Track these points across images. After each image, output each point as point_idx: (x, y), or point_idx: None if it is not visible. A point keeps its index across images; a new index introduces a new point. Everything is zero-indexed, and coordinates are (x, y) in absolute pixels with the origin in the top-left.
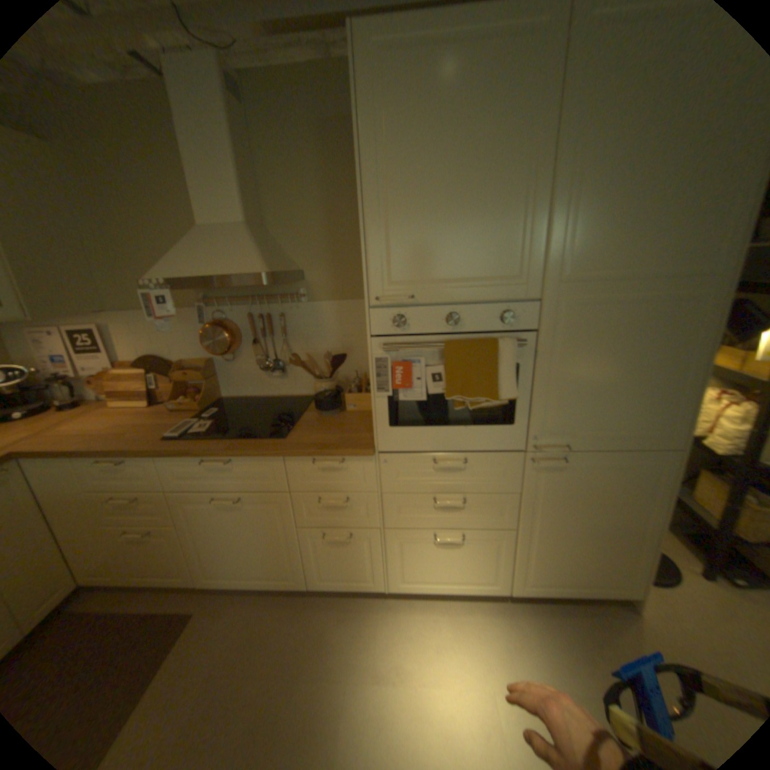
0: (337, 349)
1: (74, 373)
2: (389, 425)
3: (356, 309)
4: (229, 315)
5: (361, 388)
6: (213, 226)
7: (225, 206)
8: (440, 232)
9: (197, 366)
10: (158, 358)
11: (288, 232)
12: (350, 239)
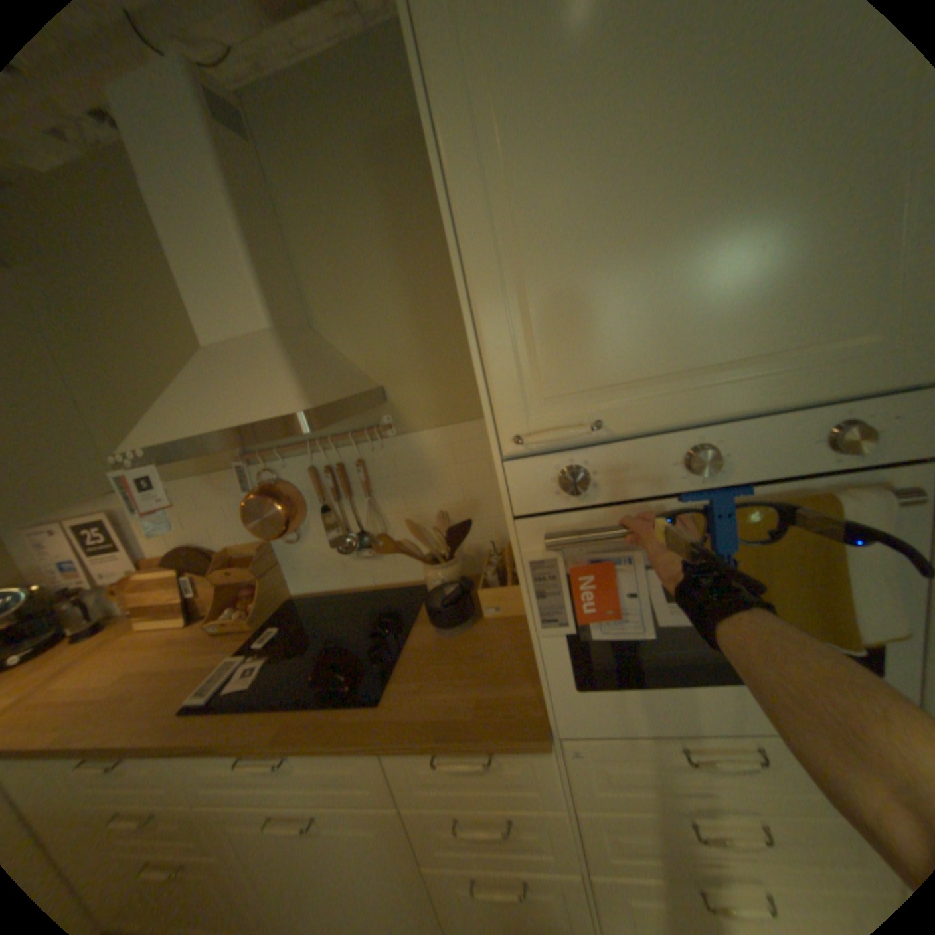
0: (453, 504)
1: (91, 580)
2: (575, 689)
3: (476, 435)
4: (280, 473)
5: (504, 571)
6: (223, 342)
7: (236, 307)
8: (651, 263)
9: (247, 553)
10: (192, 550)
11: (349, 330)
12: (450, 321)
